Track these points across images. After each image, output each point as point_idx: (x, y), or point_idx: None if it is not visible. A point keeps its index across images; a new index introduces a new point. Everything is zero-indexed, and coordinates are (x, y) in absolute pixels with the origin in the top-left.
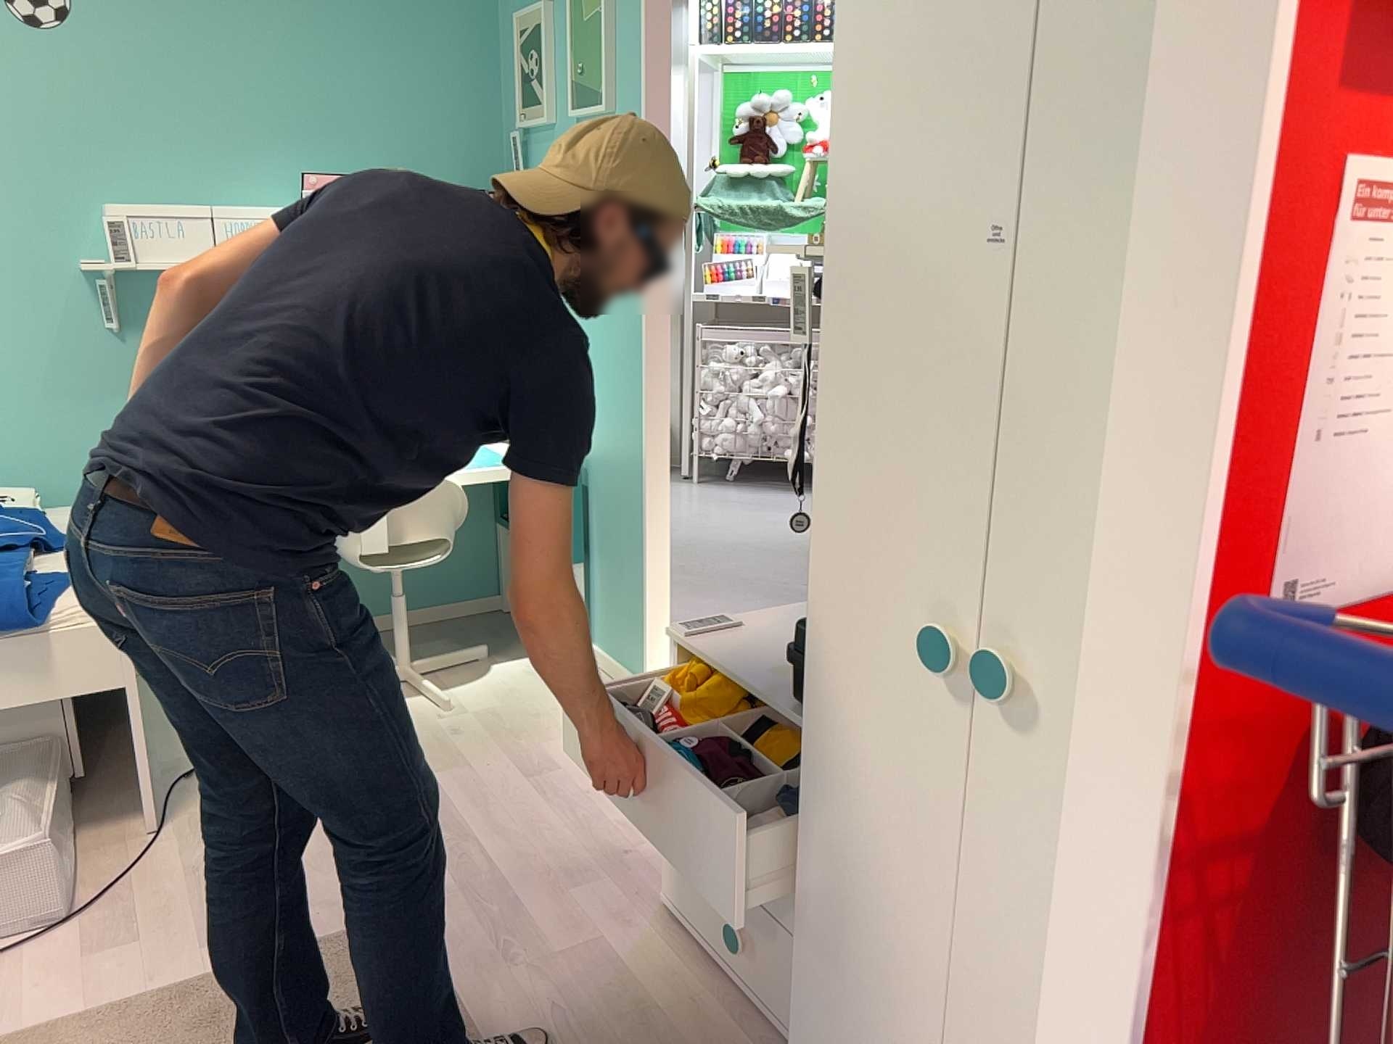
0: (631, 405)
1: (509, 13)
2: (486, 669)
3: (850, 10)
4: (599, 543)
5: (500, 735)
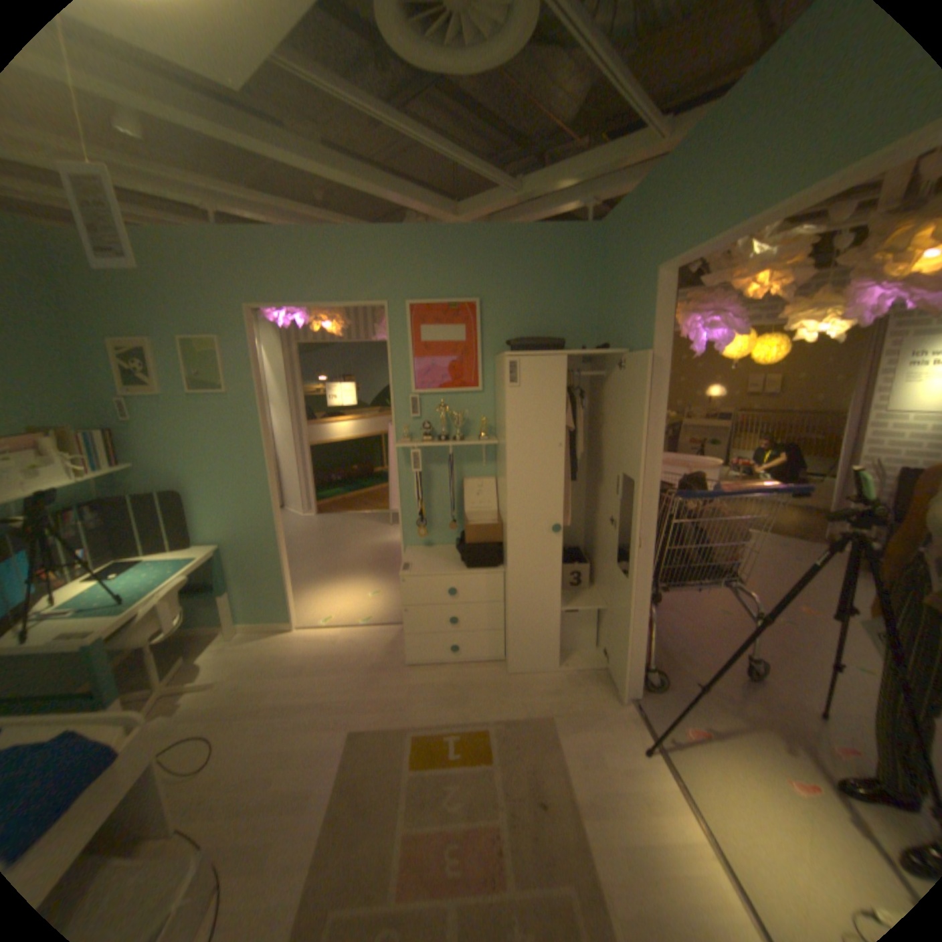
0: (260, 513)
1: (88, 334)
2: (194, 666)
3: (505, 400)
4: (236, 578)
5: (257, 675)
